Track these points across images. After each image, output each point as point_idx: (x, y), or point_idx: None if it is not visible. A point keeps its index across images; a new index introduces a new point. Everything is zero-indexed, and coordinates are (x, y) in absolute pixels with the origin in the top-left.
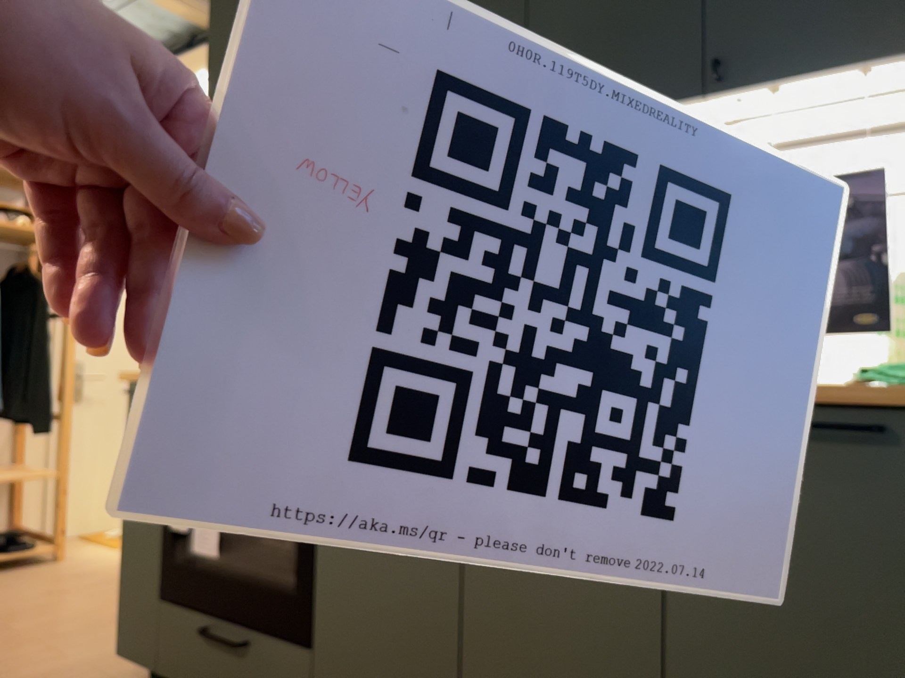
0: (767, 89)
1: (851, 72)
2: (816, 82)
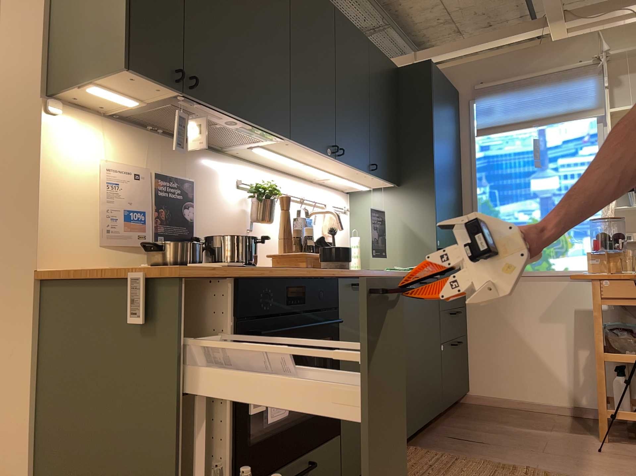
0: (374, 177)
1: (383, 181)
2: (377, 179)
